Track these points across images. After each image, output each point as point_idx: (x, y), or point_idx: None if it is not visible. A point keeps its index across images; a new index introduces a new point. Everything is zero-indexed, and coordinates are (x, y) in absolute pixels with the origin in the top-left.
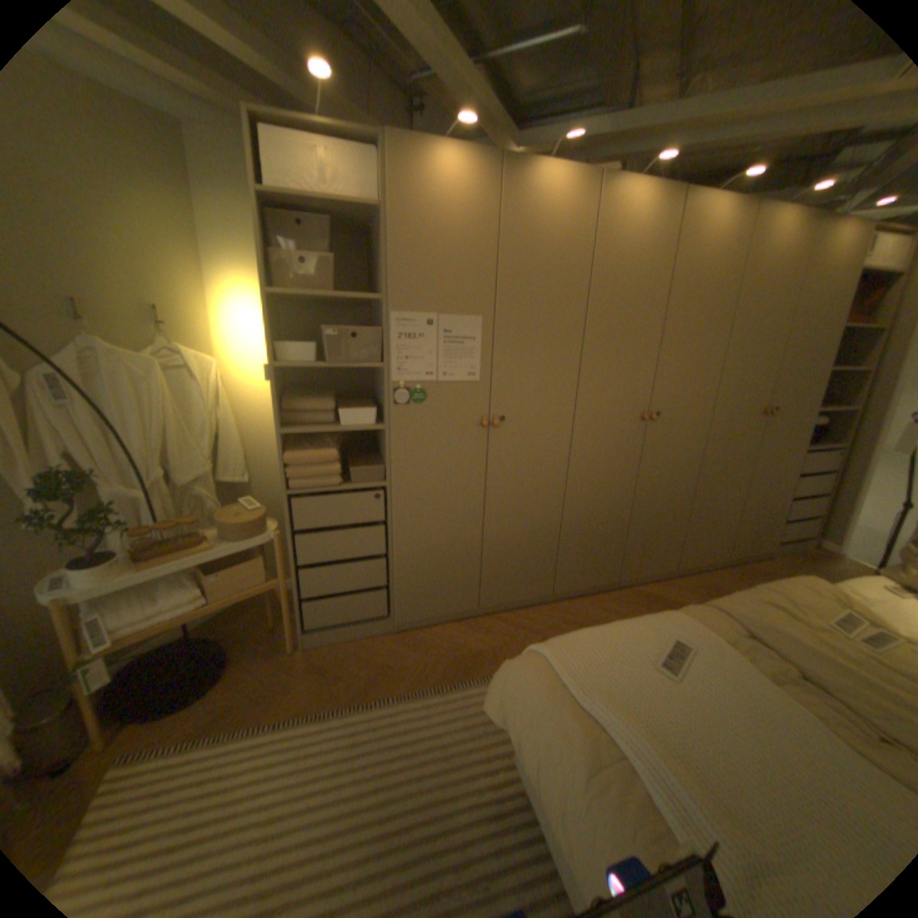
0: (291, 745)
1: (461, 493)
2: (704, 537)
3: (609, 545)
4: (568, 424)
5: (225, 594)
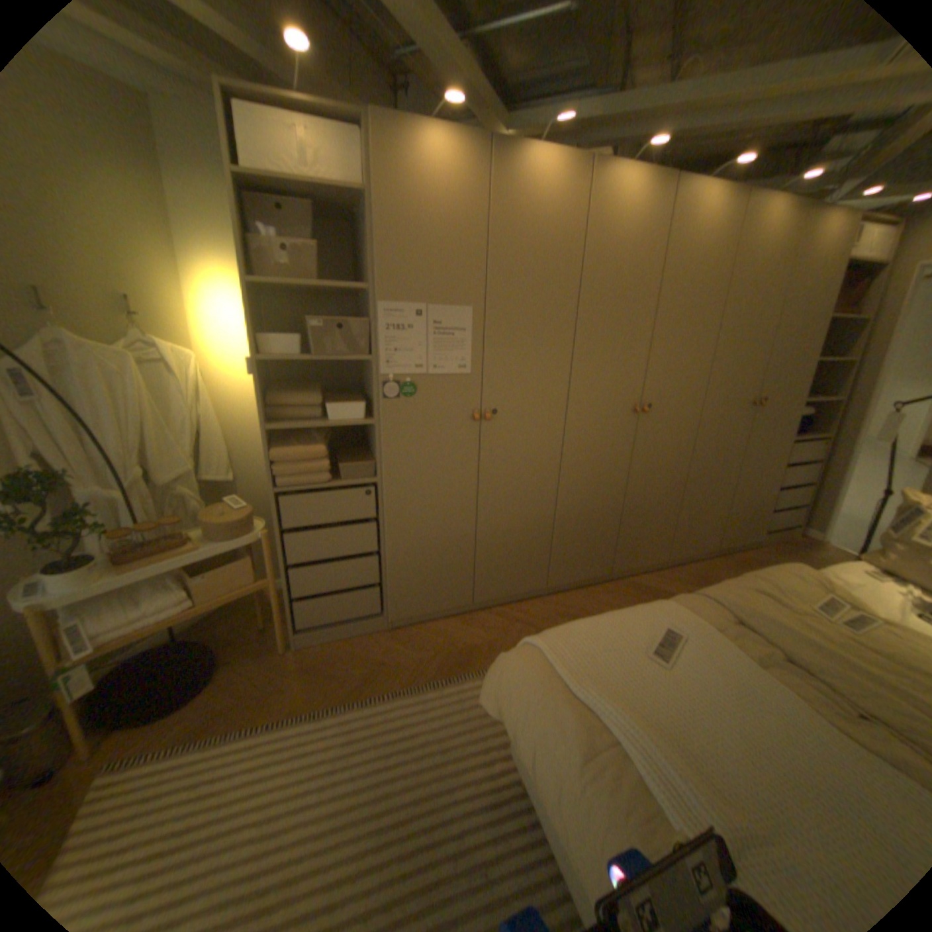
0: (286, 745)
1: (454, 488)
2: (694, 527)
3: (602, 538)
4: (560, 417)
5: (213, 596)
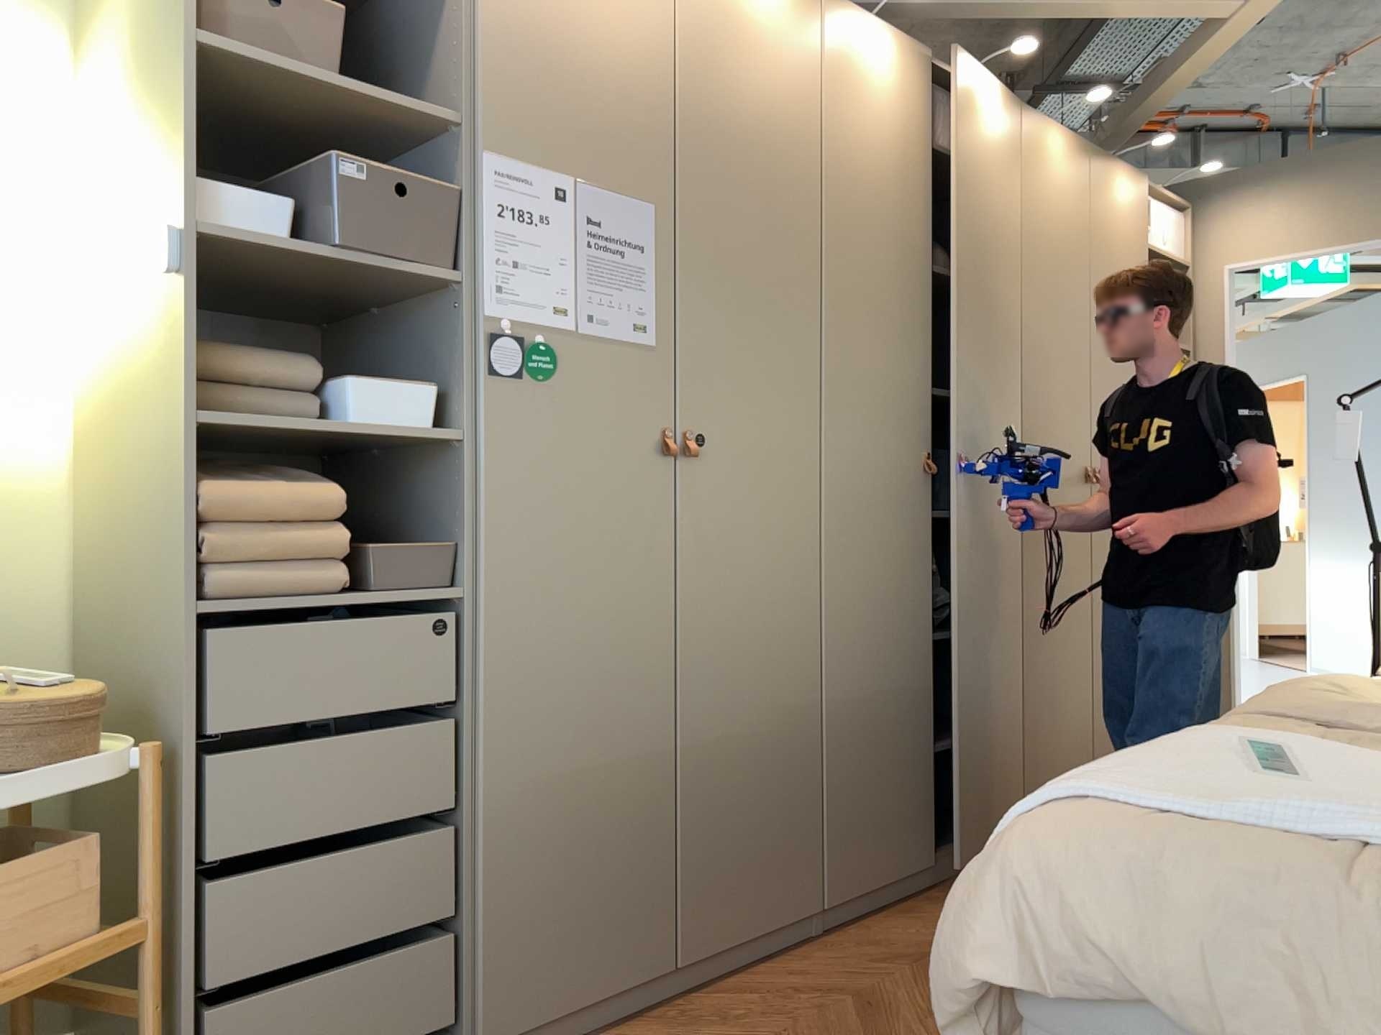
0: None
1: (630, 619)
2: (1050, 737)
3: (910, 761)
4: (816, 462)
5: None
